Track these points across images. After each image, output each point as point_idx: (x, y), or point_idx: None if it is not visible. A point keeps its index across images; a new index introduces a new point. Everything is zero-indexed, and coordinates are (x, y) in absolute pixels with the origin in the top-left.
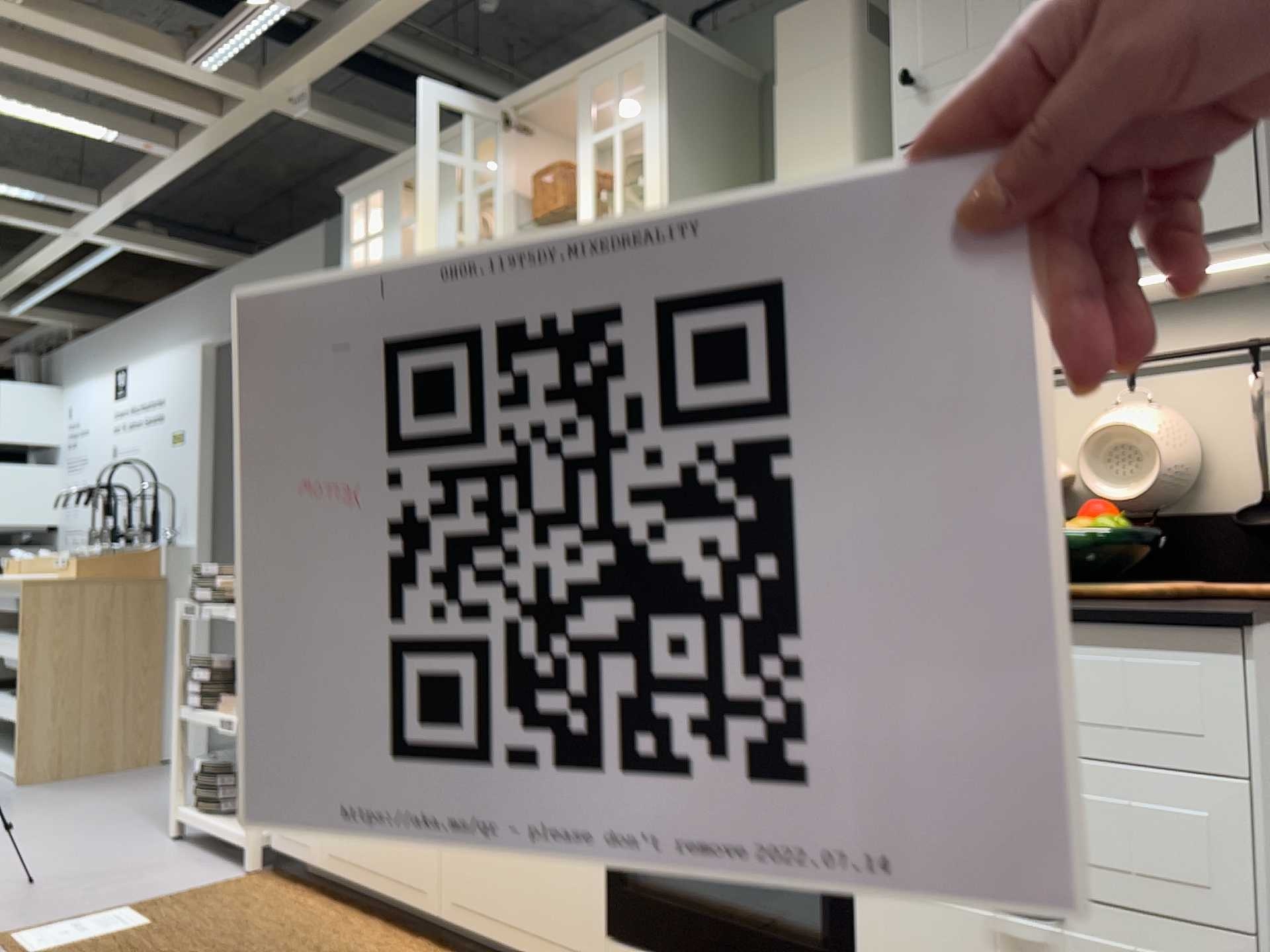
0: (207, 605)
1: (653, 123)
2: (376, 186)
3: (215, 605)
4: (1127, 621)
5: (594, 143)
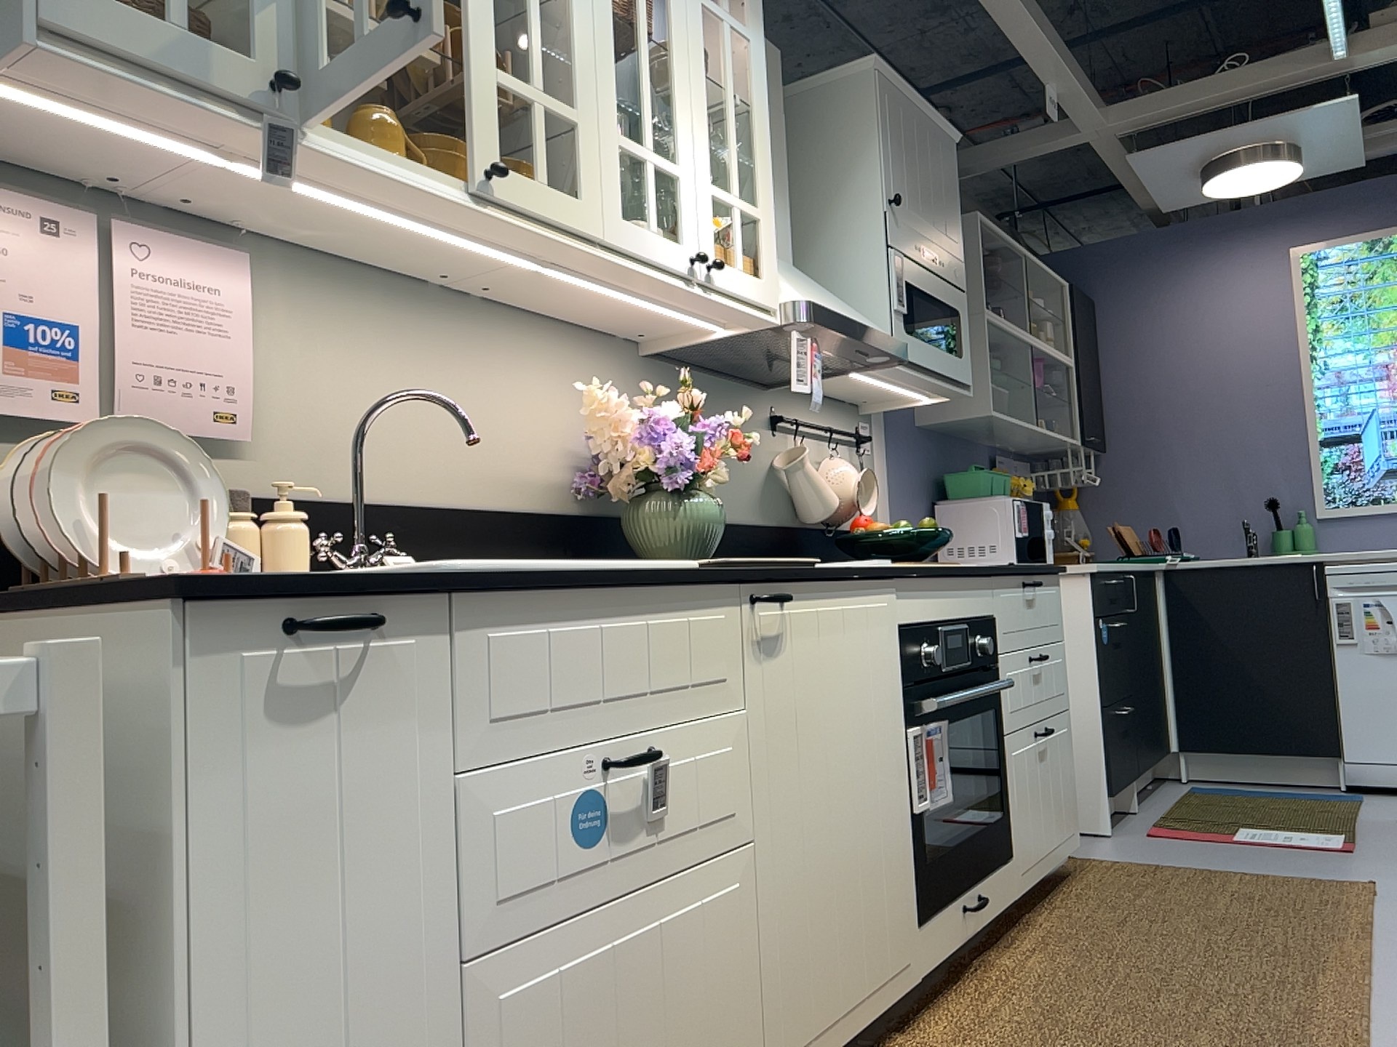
0: None
1: (761, 54)
2: None
3: None
4: (1053, 572)
5: (705, 6)
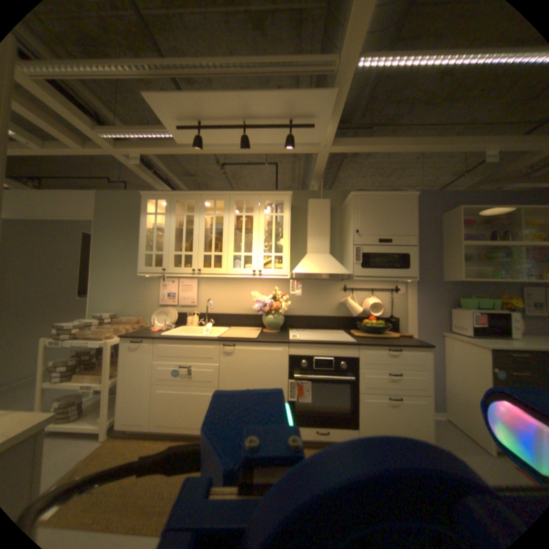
0: (66, 341)
1: (286, 216)
2: (162, 197)
3: (72, 341)
4: (415, 347)
5: (265, 215)
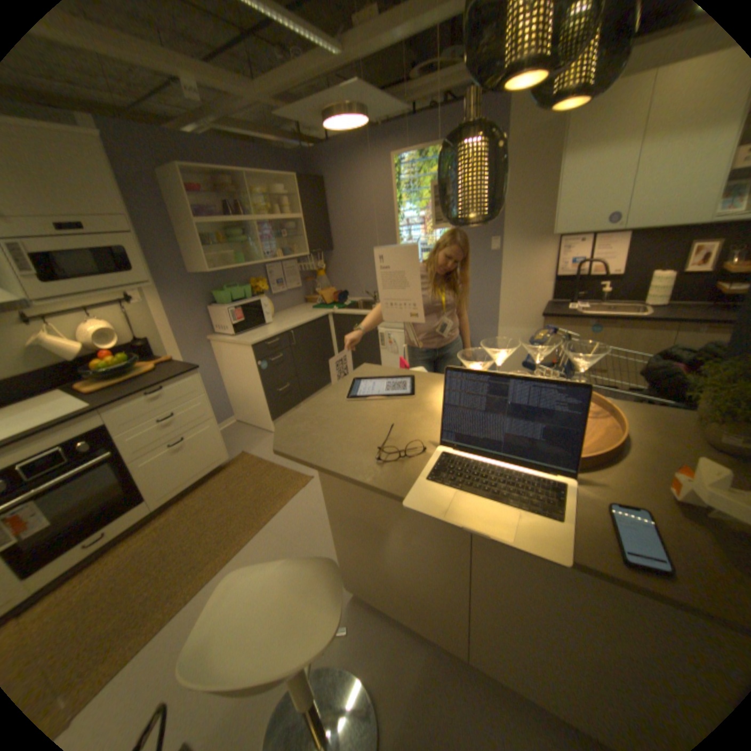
0: None
1: None
2: None
3: None
4: (178, 377)
5: None
